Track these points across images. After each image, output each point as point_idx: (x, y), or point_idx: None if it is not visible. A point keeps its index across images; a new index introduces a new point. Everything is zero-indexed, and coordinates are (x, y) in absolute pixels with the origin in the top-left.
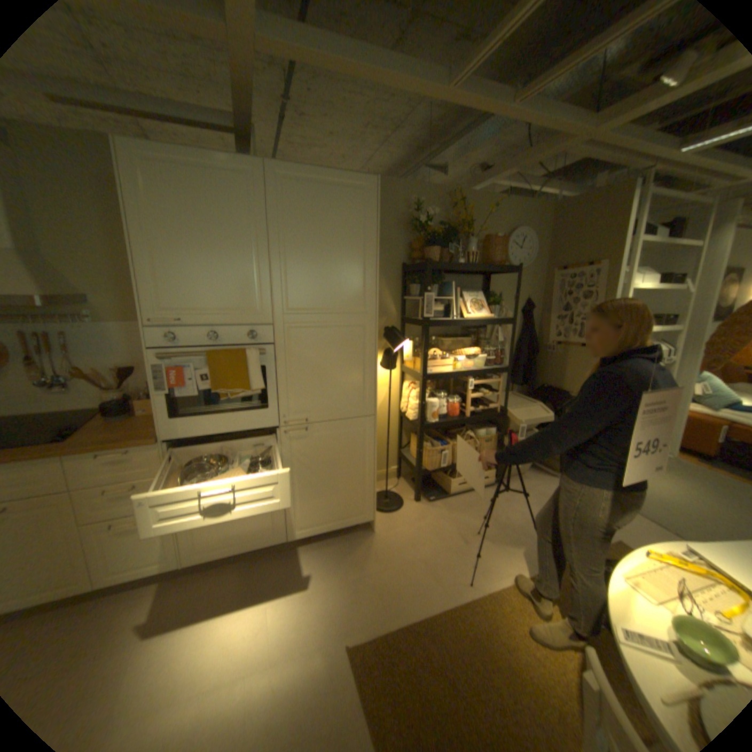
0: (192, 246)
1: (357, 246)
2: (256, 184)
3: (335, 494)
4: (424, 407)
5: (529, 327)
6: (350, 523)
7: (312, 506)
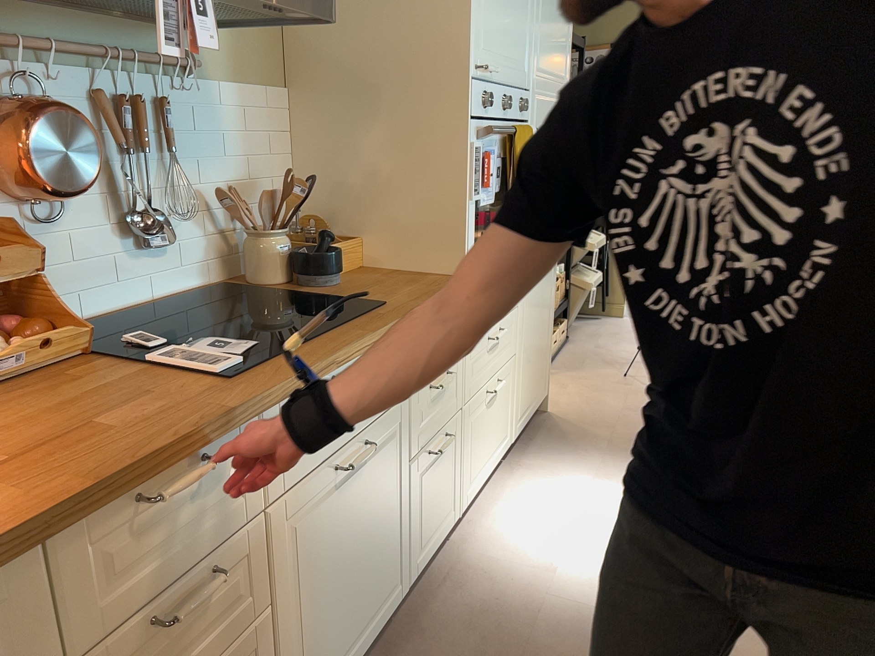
0: None
1: None
2: None
3: (537, 357)
4: None
5: None
6: (539, 400)
7: (527, 379)
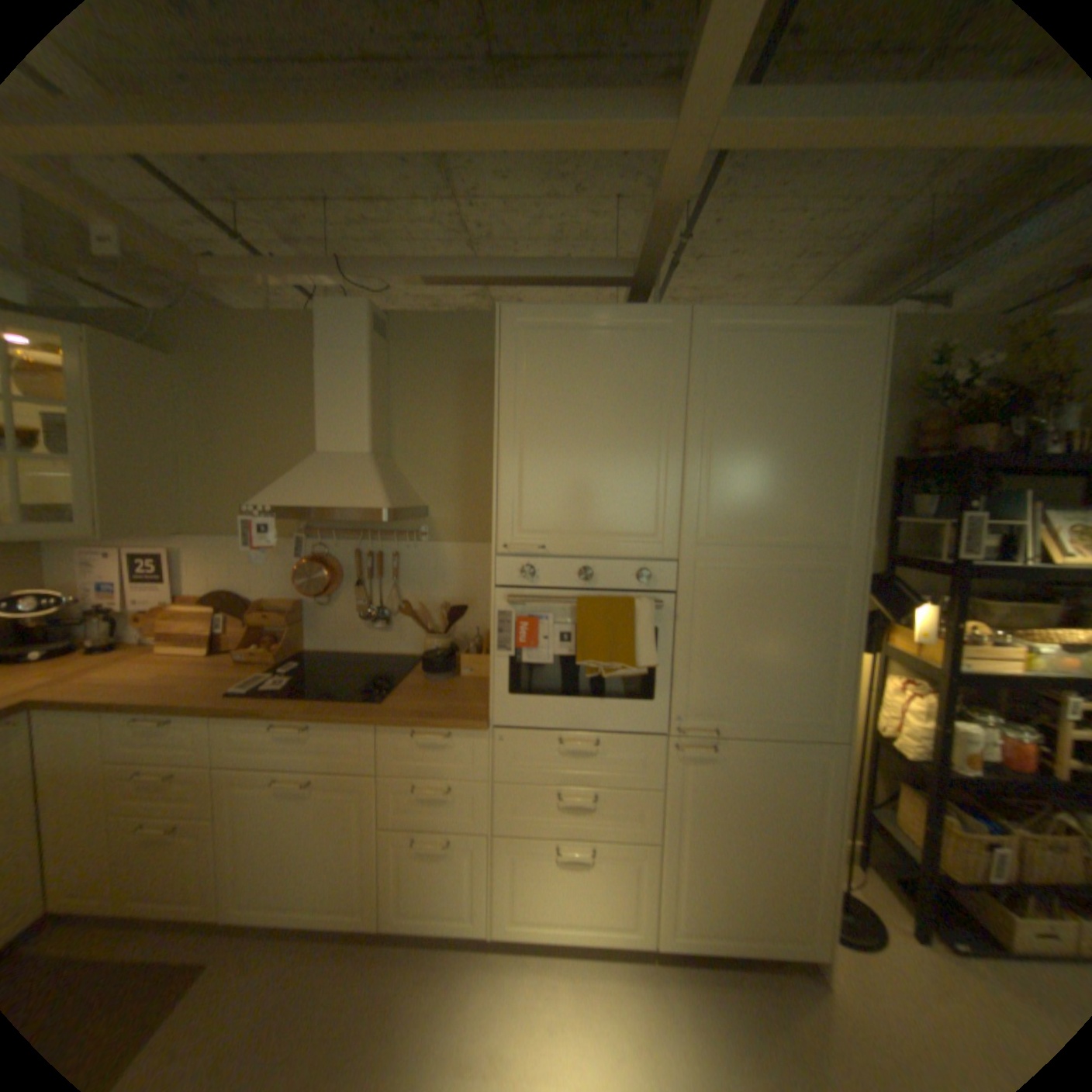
0: (575, 439)
1: (840, 428)
2: (677, 343)
3: (756, 885)
4: (951, 741)
5: None
6: (781, 953)
7: (710, 896)
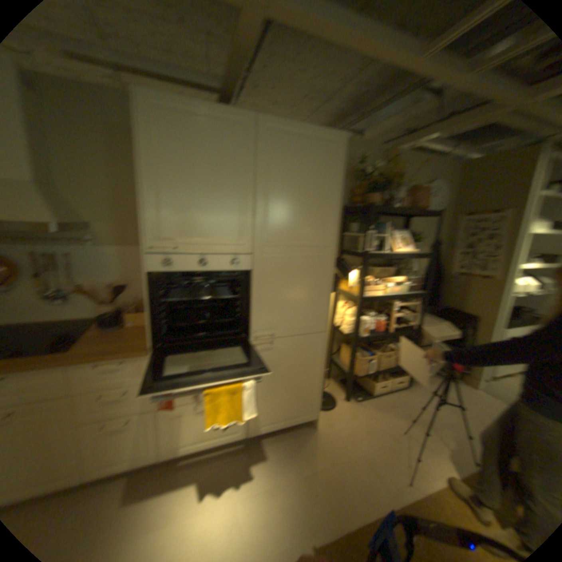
0: (195, 183)
1: (327, 189)
2: (252, 132)
3: (291, 397)
4: (361, 324)
5: (439, 259)
6: (300, 420)
7: (272, 406)
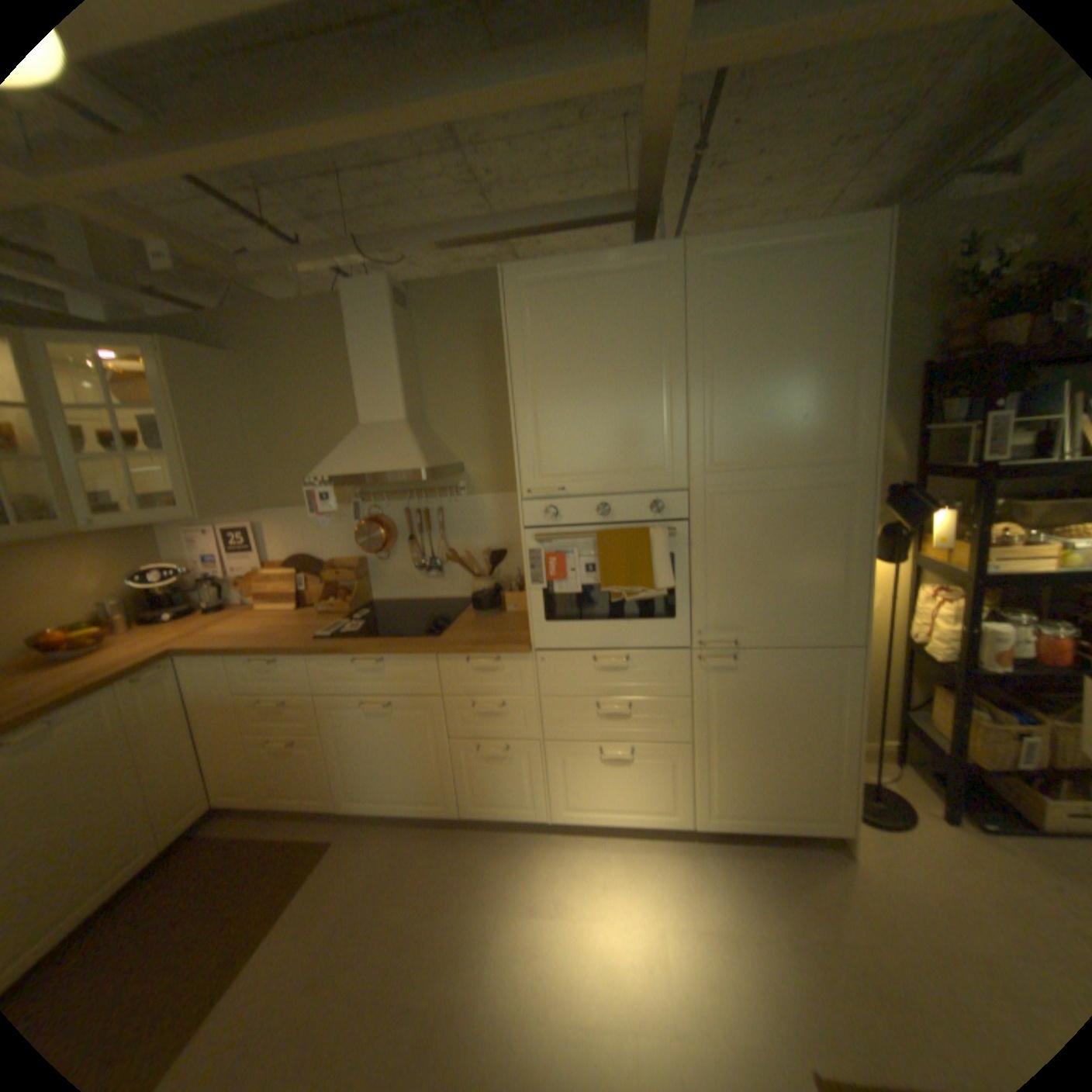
0: (583, 387)
1: (843, 342)
2: (672, 279)
3: (782, 775)
4: (978, 640)
5: None
6: (809, 831)
7: (740, 785)
